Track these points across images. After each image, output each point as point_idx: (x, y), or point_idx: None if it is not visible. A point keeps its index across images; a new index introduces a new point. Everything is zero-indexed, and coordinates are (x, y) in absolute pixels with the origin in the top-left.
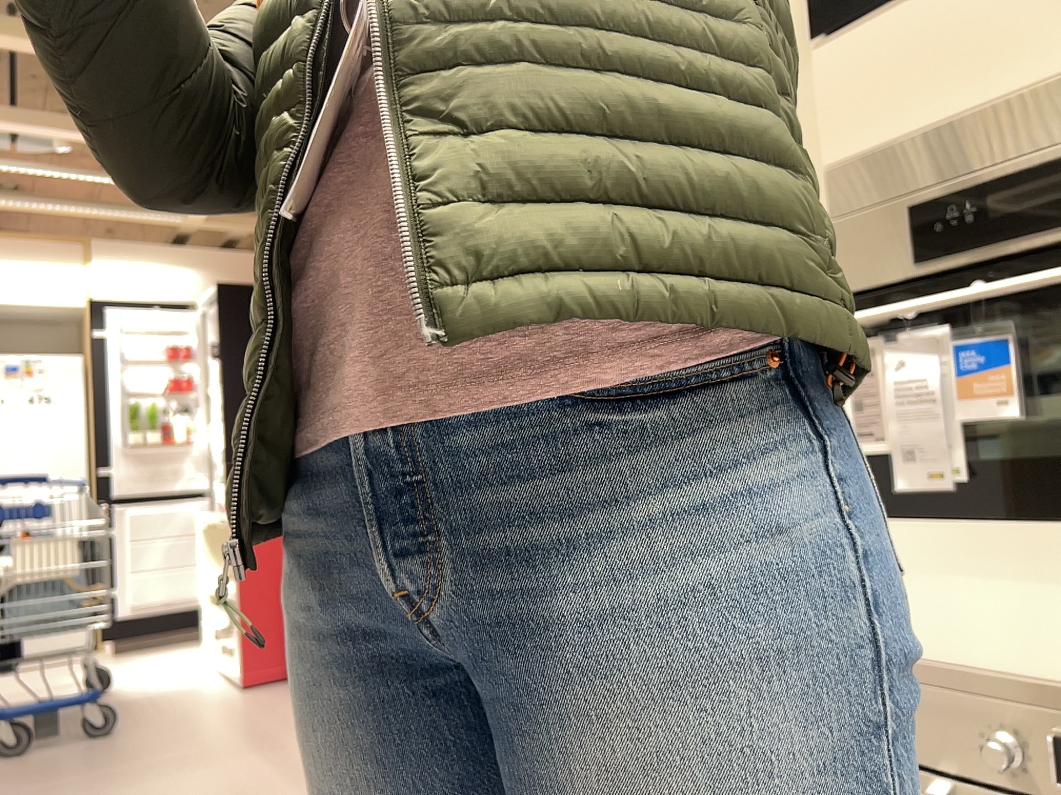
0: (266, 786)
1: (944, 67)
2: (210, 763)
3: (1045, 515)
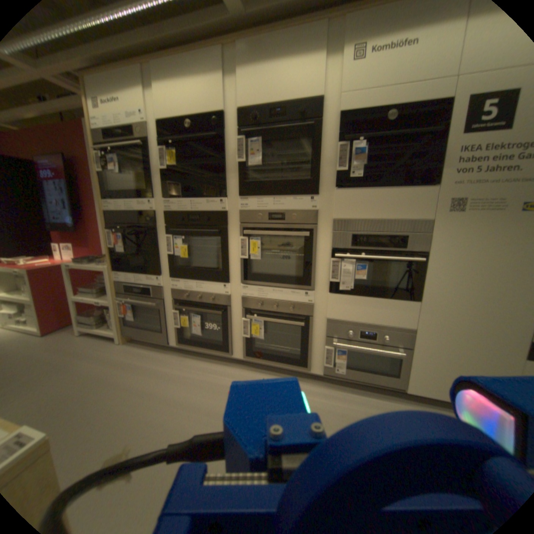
0: (102, 371)
1: (365, 207)
2: (63, 369)
3: (364, 295)
